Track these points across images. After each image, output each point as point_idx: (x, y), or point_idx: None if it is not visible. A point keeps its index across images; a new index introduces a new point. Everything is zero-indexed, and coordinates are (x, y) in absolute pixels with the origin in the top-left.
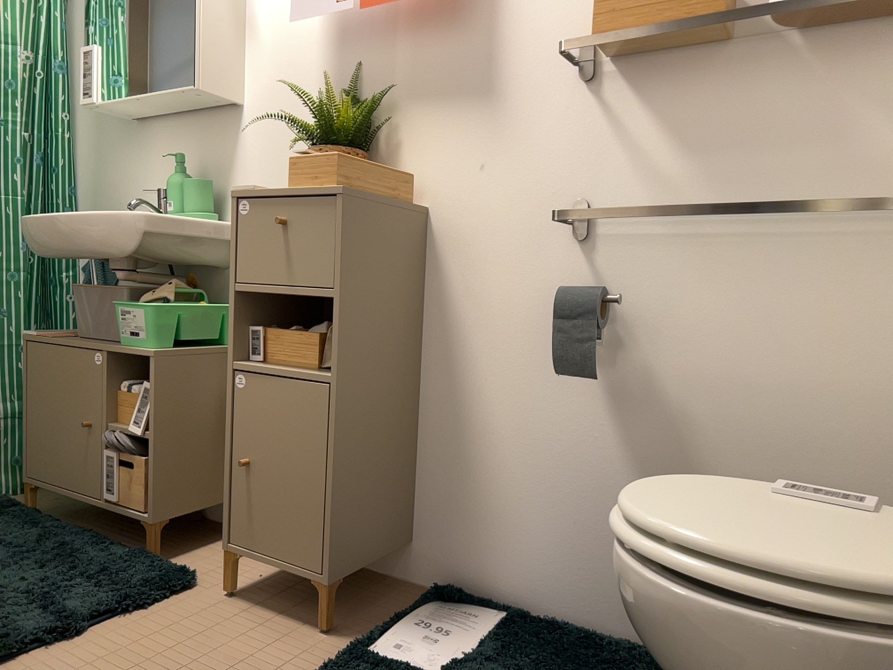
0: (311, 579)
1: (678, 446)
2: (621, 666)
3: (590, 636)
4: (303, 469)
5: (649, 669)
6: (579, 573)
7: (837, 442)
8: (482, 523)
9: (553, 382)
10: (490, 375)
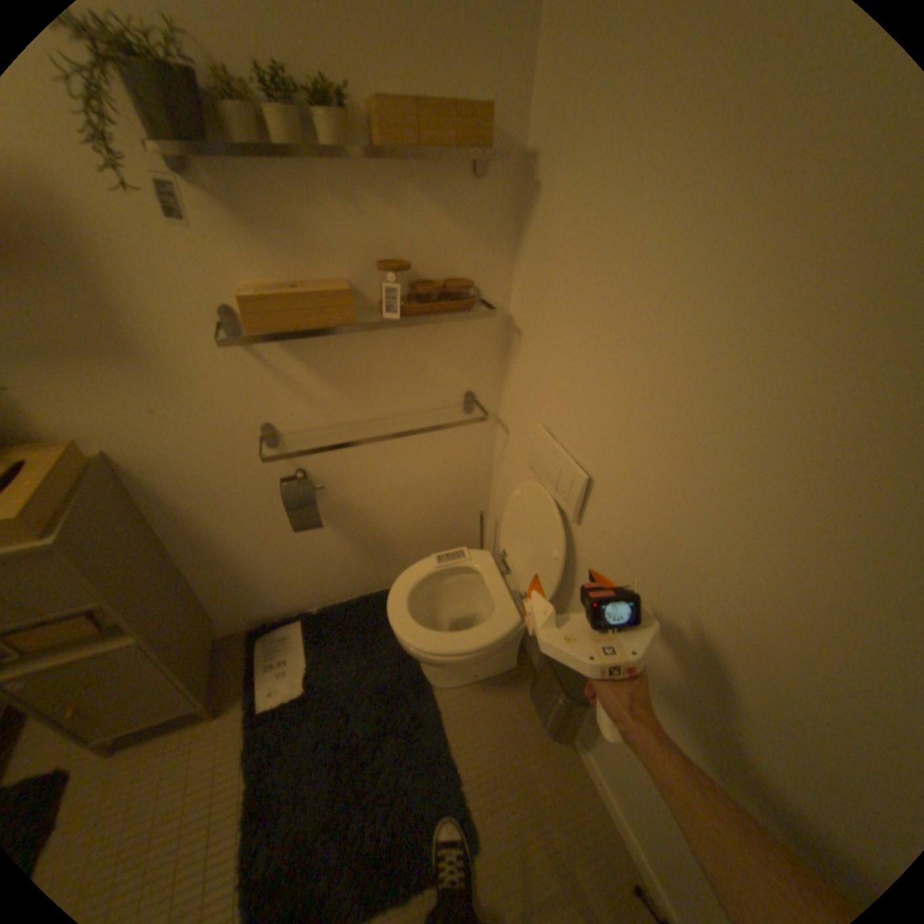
0: (187, 712)
1: (365, 523)
2: (370, 616)
3: (346, 607)
4: (142, 685)
5: (380, 609)
6: (328, 586)
7: (433, 497)
8: (261, 595)
9: (283, 522)
10: (233, 533)
